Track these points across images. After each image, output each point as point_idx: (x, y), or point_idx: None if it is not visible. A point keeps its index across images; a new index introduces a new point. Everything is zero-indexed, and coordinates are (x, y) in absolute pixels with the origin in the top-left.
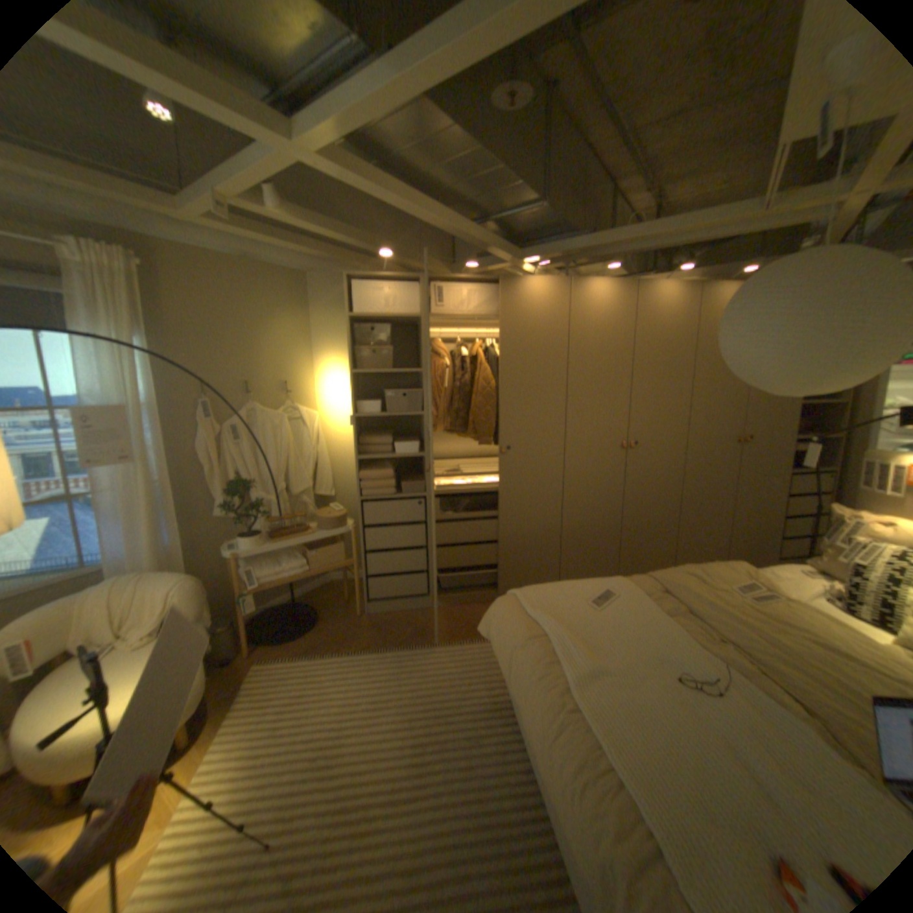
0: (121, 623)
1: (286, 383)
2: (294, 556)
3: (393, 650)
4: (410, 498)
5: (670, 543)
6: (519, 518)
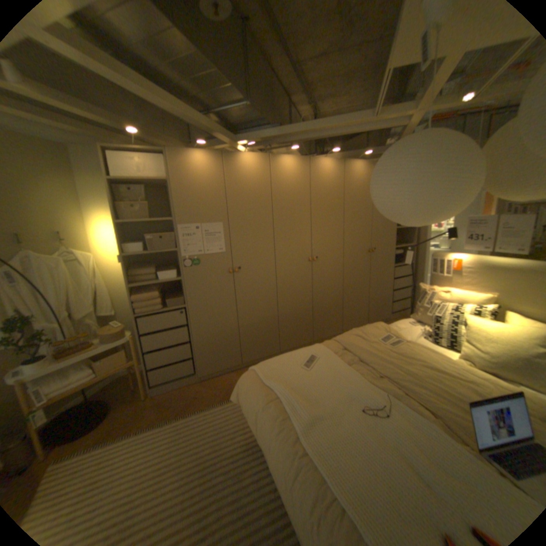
0: None
1: (58, 232)
2: (81, 368)
3: (171, 421)
4: (173, 310)
5: (339, 313)
6: (251, 312)
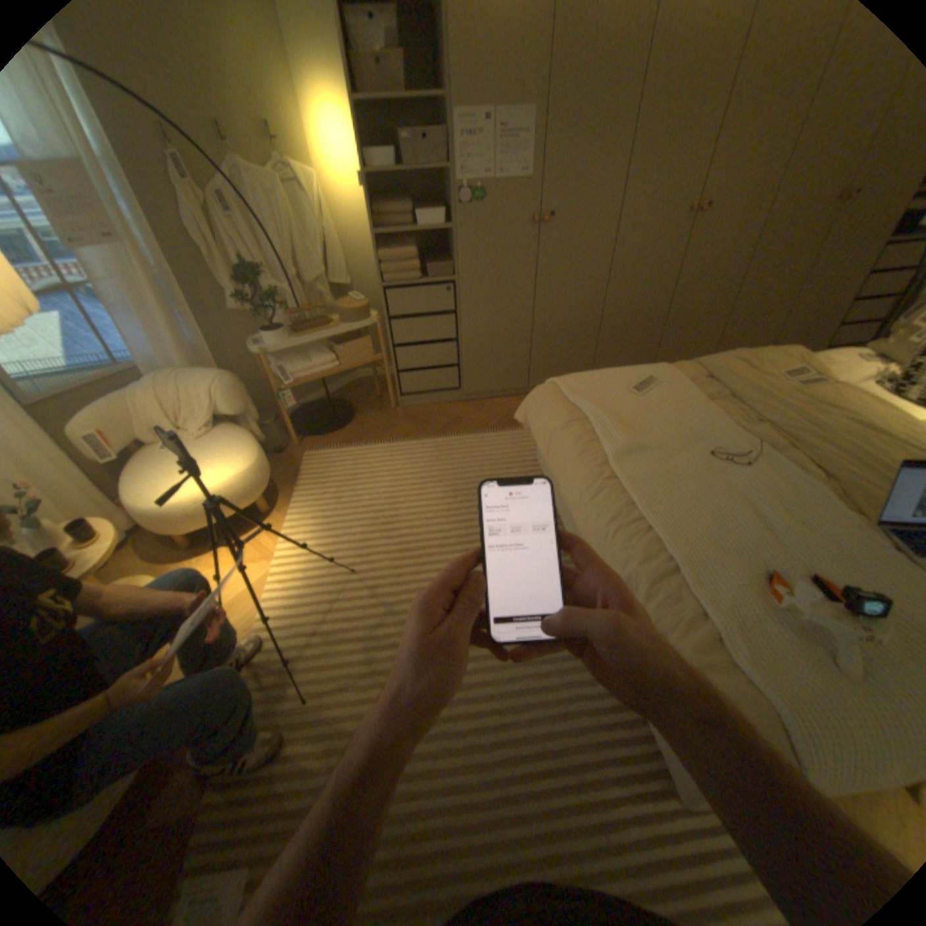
0: (176, 415)
1: (266, 123)
2: (322, 351)
3: (430, 437)
4: (437, 284)
5: (716, 331)
6: (557, 305)
